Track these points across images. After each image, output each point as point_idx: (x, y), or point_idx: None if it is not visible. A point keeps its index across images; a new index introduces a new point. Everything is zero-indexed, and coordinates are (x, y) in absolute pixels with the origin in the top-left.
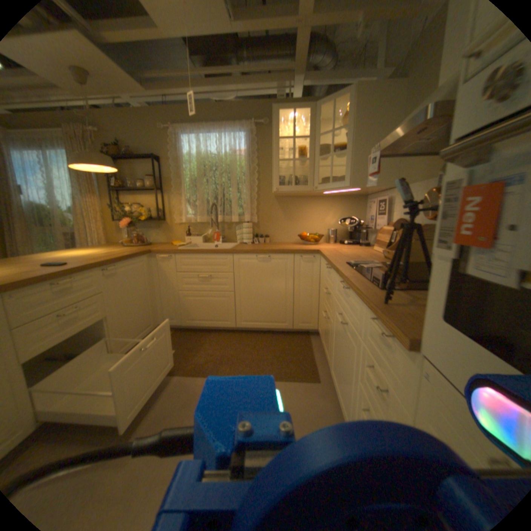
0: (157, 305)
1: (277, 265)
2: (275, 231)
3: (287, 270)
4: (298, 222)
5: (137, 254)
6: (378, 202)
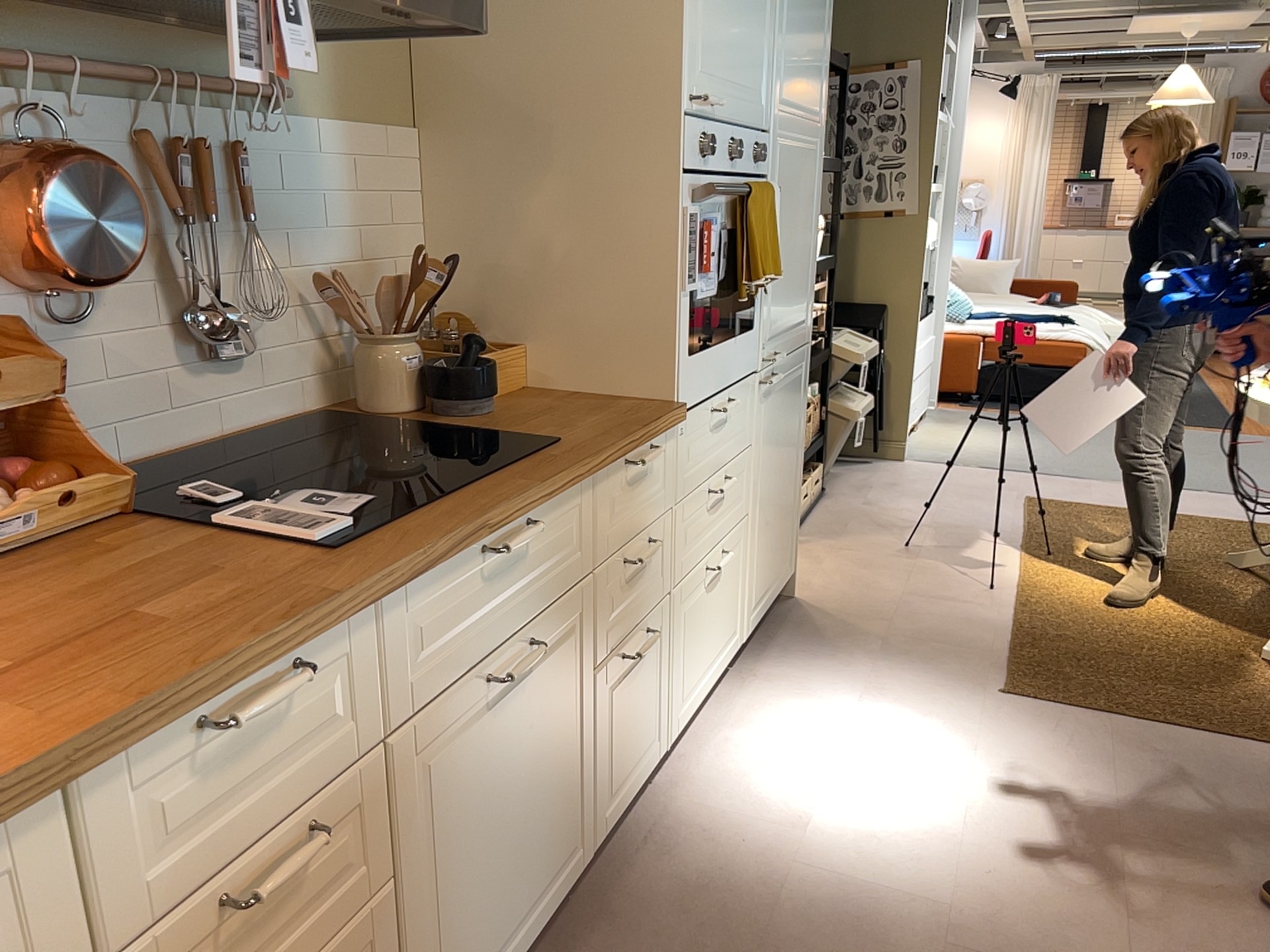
0: None
1: None
2: None
3: None
4: None
5: None
6: None
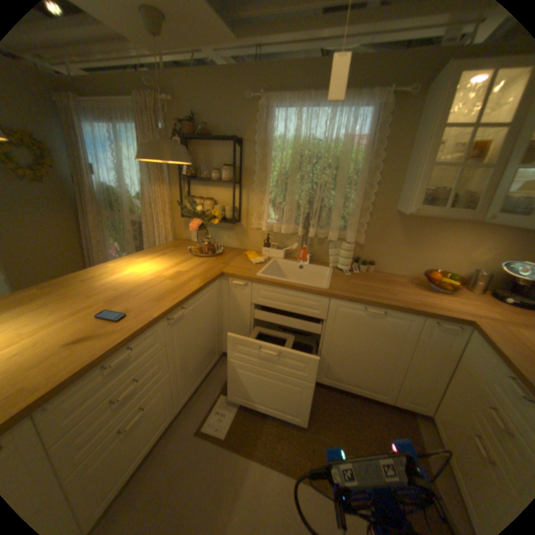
0: (224, 333)
1: (396, 327)
2: (386, 257)
3: (410, 337)
4: (426, 251)
5: (208, 283)
6: None
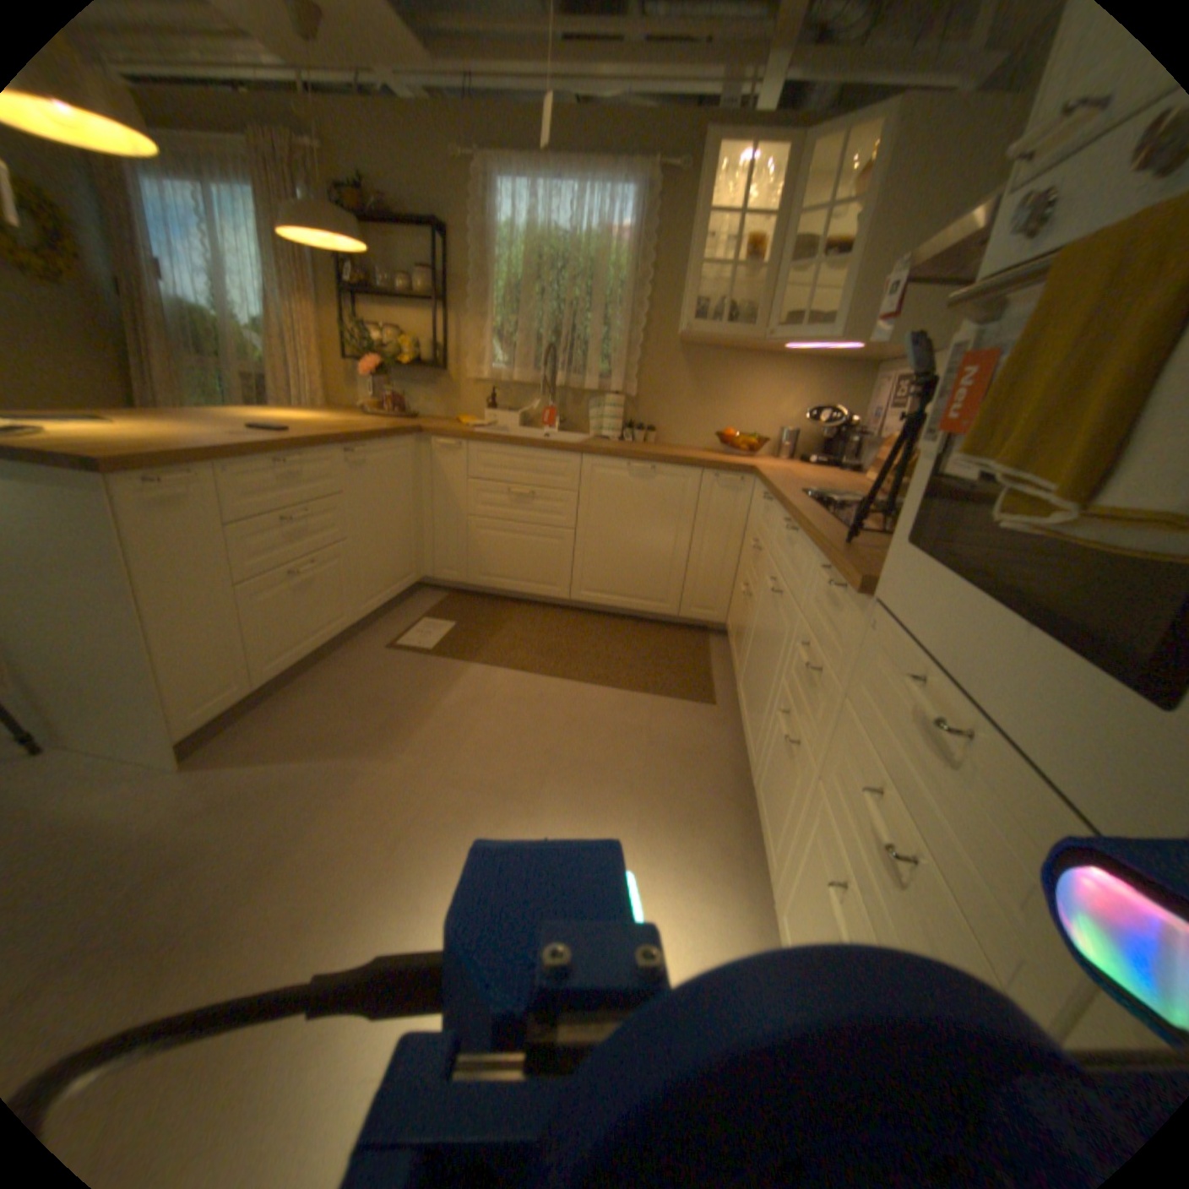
0: (425, 538)
1: (666, 488)
2: (670, 419)
3: (685, 501)
4: (720, 406)
5: (398, 430)
6: (896, 379)
